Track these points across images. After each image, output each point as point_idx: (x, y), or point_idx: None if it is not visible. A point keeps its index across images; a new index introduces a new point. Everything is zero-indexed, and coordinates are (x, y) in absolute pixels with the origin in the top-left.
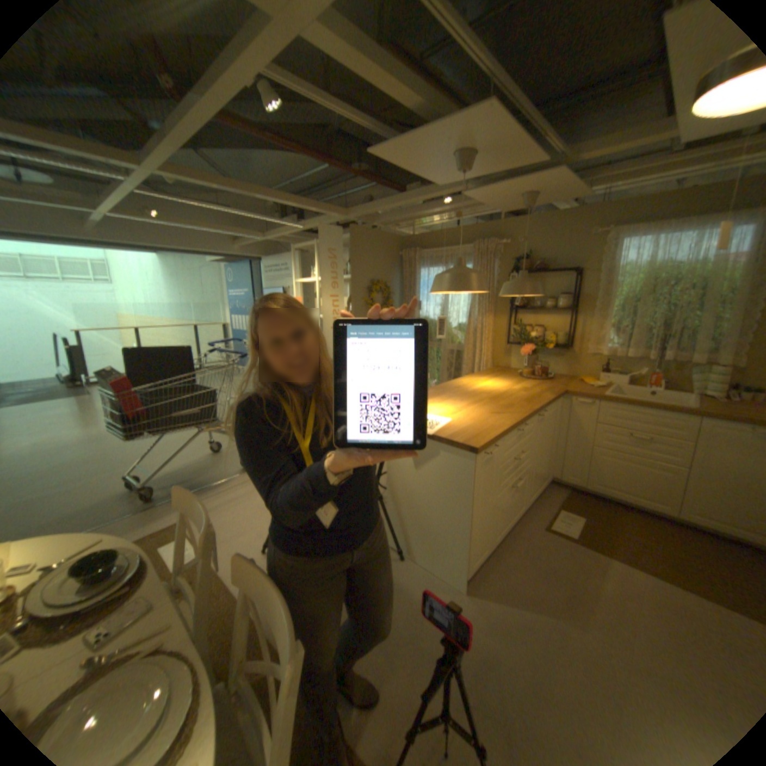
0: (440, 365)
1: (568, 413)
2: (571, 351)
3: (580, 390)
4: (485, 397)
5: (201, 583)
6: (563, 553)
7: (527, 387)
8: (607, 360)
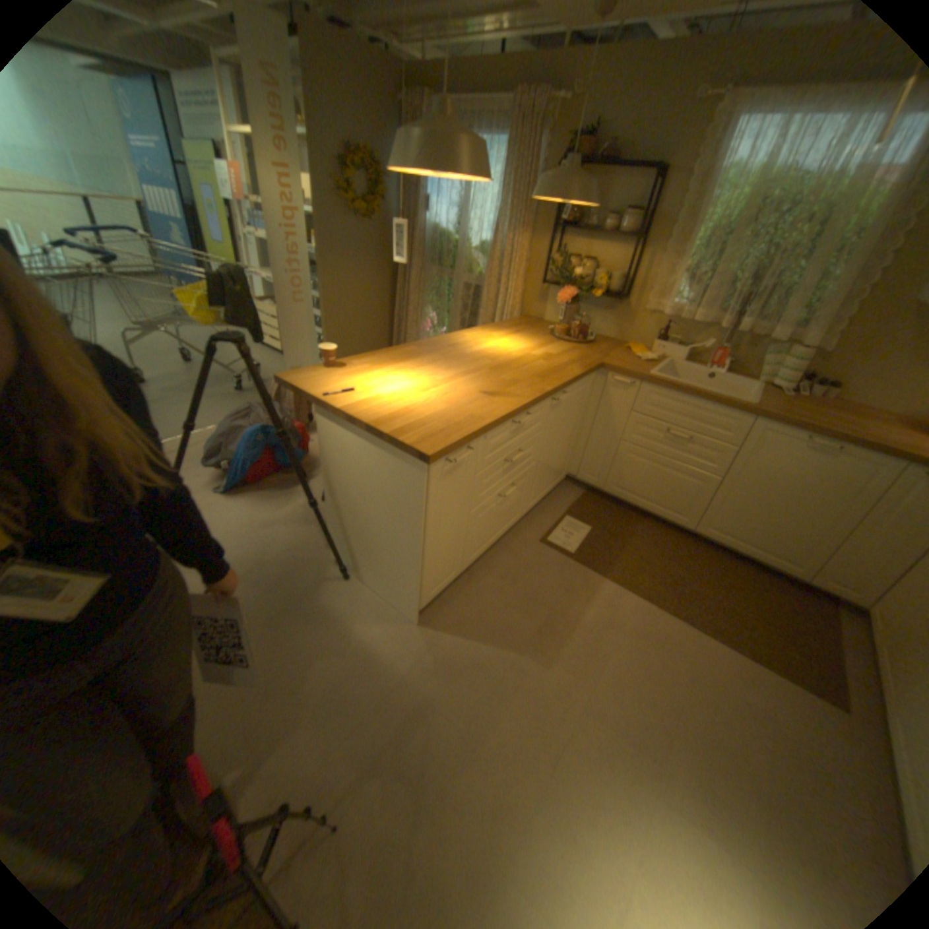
0: (450, 306)
1: (599, 394)
2: (625, 304)
3: (620, 364)
4: (485, 366)
5: None
6: (552, 571)
7: (552, 353)
8: (668, 322)
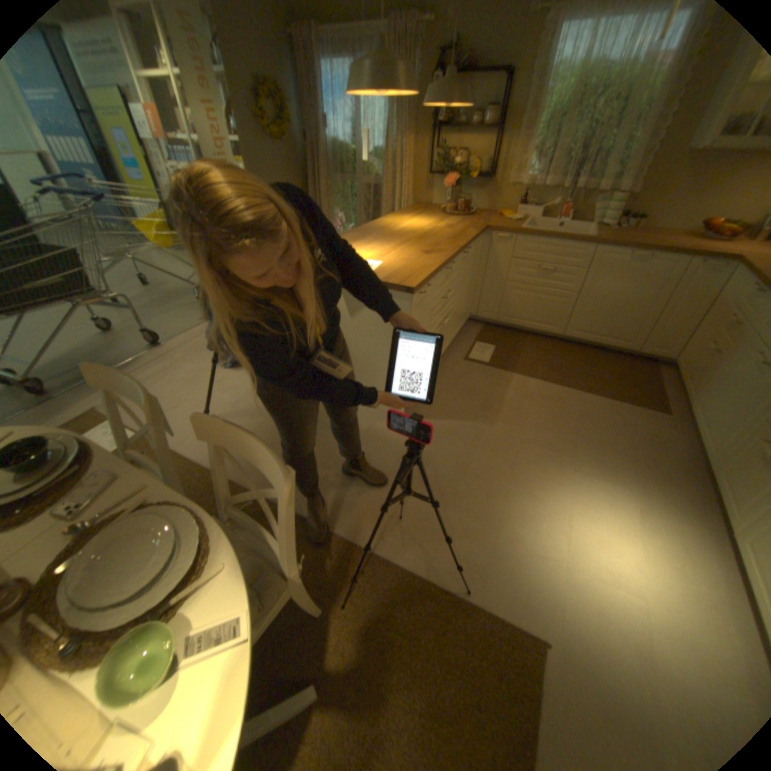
0: (356, 204)
1: (487, 250)
2: (493, 182)
3: (500, 225)
4: (412, 237)
5: (158, 449)
6: (477, 375)
7: (451, 224)
8: (525, 190)
